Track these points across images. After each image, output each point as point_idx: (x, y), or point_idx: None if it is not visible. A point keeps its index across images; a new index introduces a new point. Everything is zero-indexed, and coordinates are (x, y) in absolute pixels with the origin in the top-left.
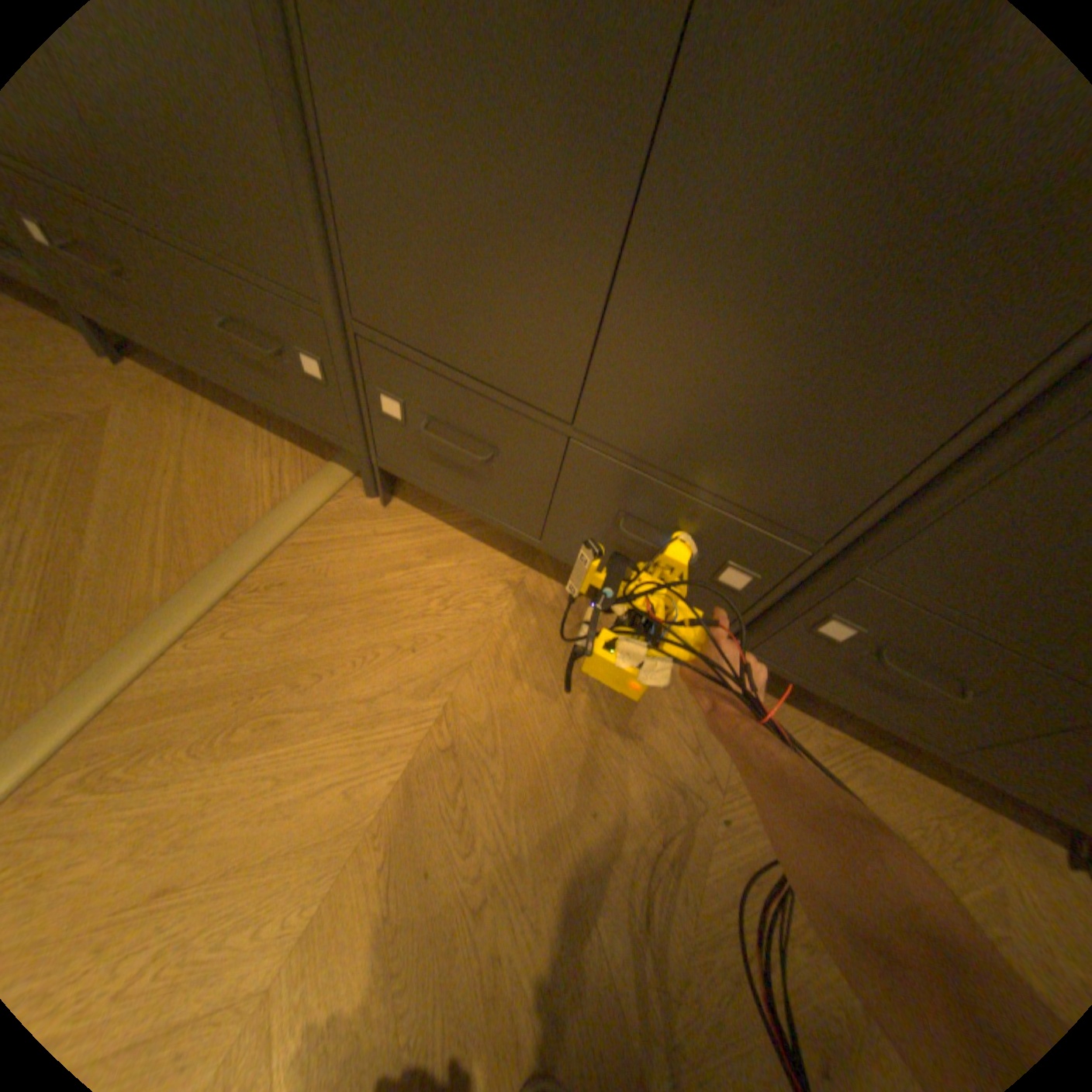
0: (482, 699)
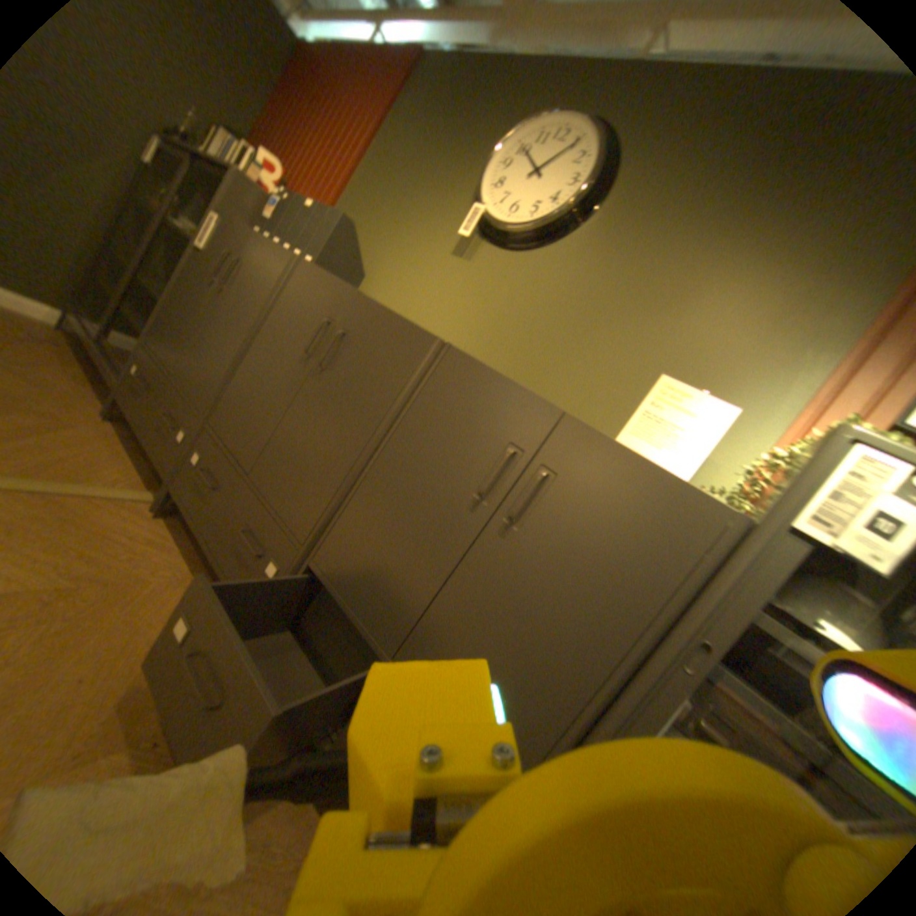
0: (96, 598)
